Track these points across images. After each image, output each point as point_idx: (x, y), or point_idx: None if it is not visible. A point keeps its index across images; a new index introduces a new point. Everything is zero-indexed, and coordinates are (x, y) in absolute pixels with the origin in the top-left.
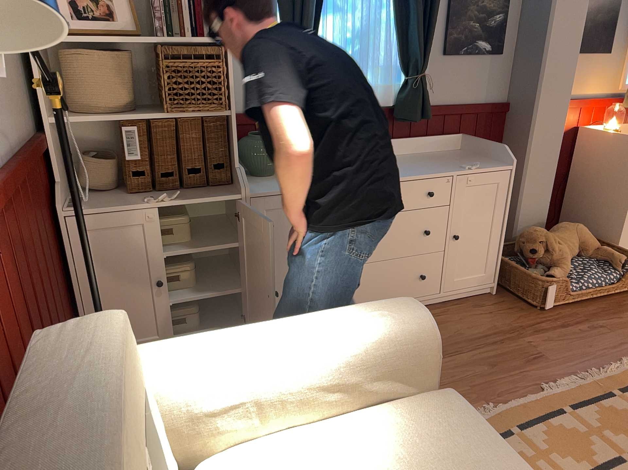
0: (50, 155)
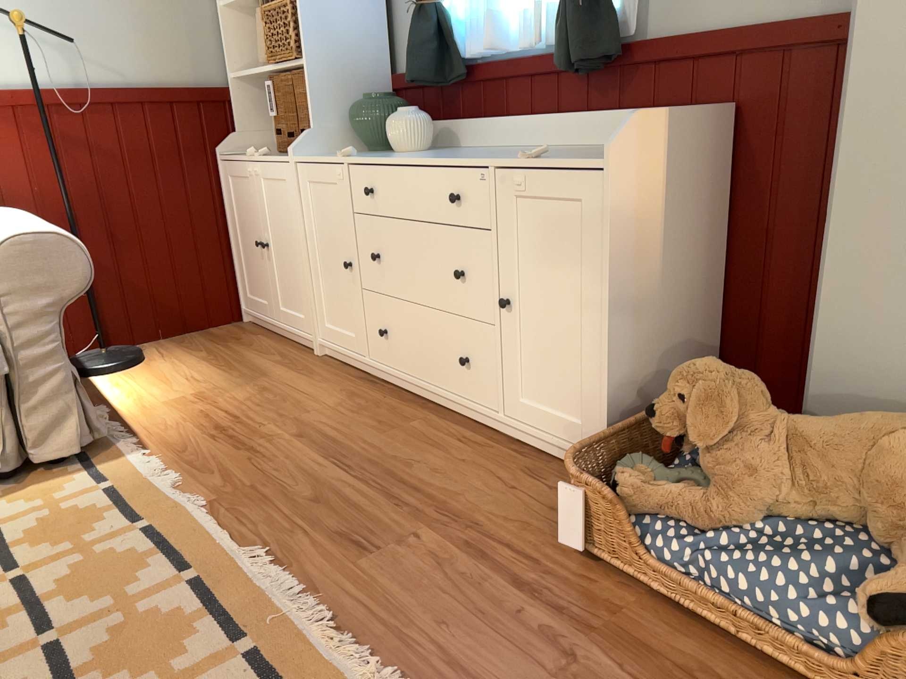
0: (234, 108)
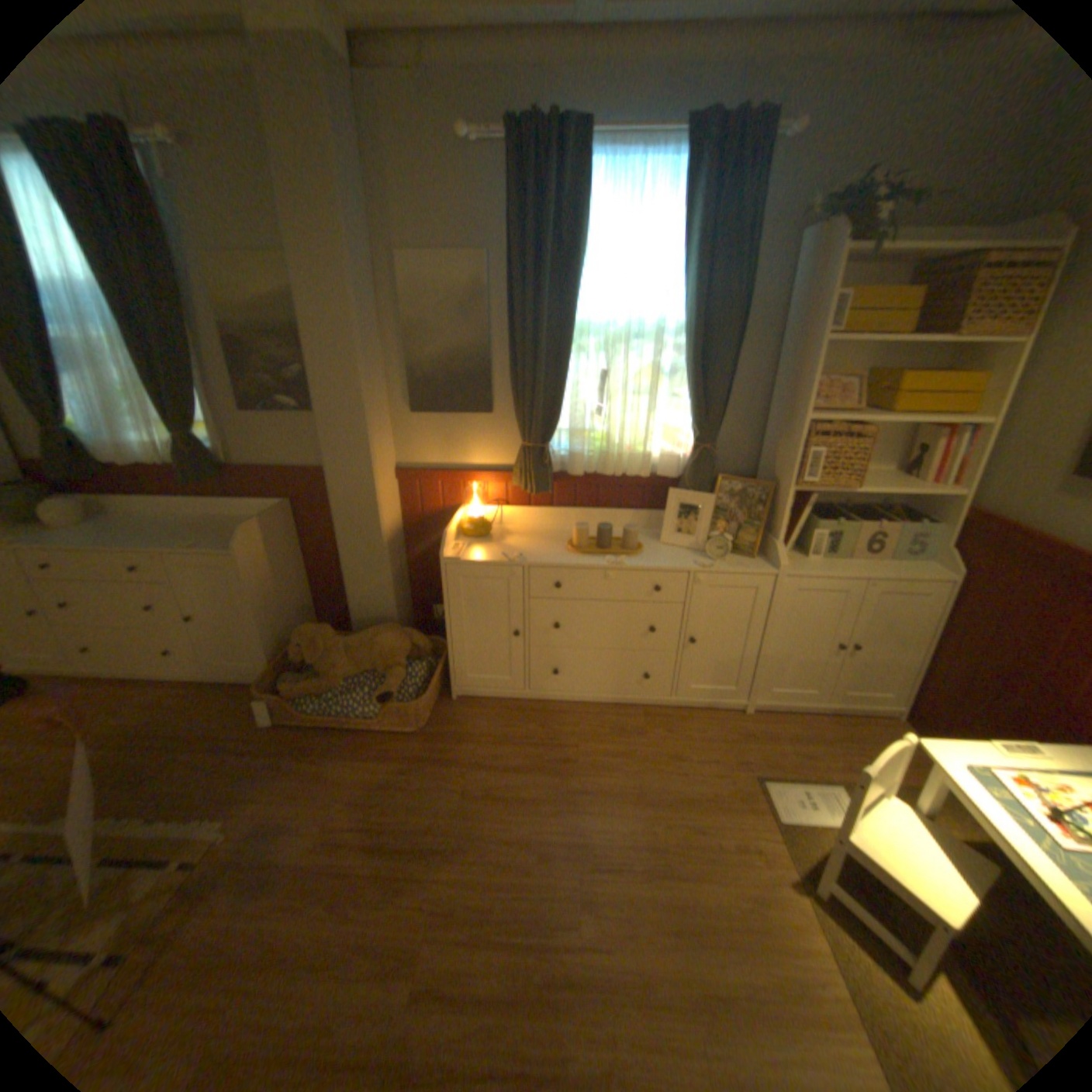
0: None
